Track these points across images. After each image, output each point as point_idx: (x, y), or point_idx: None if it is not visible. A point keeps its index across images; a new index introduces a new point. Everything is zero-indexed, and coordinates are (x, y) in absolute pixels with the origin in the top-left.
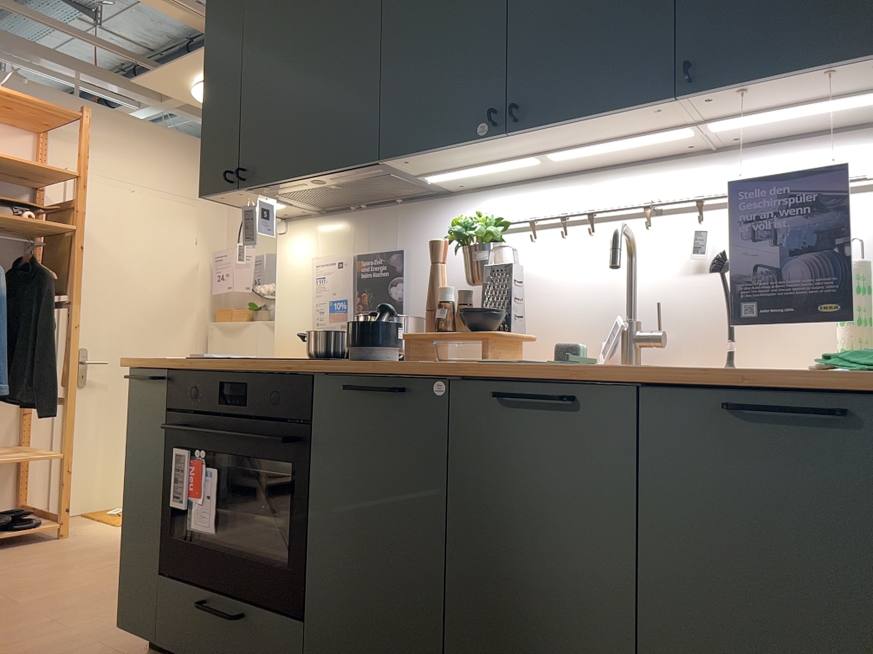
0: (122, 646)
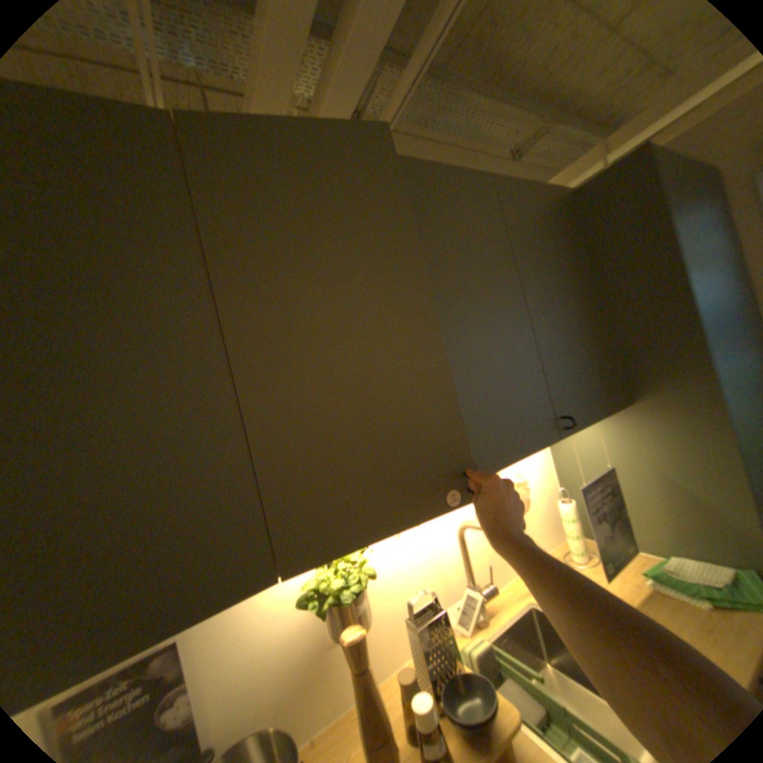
0: None
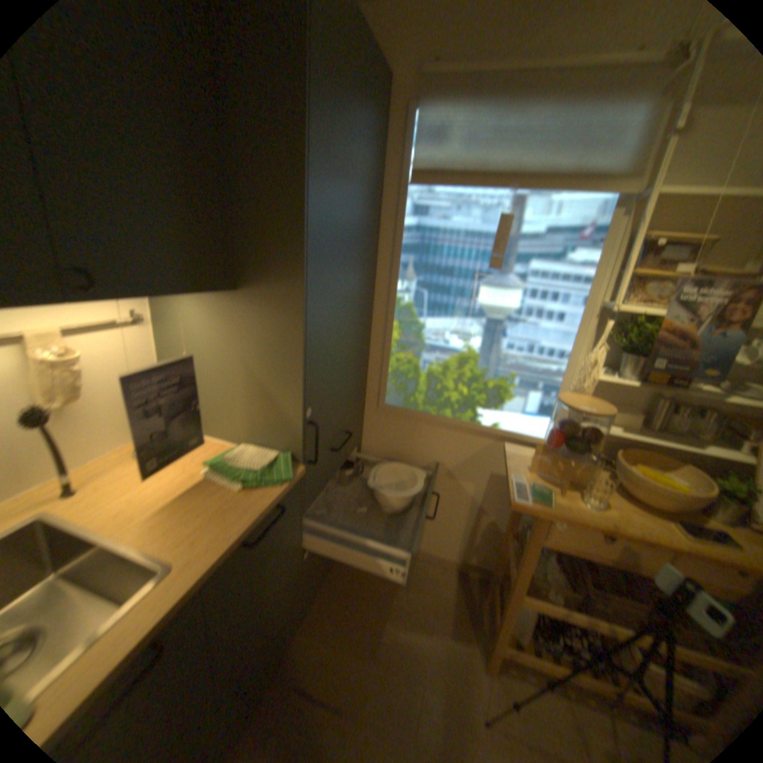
0: None
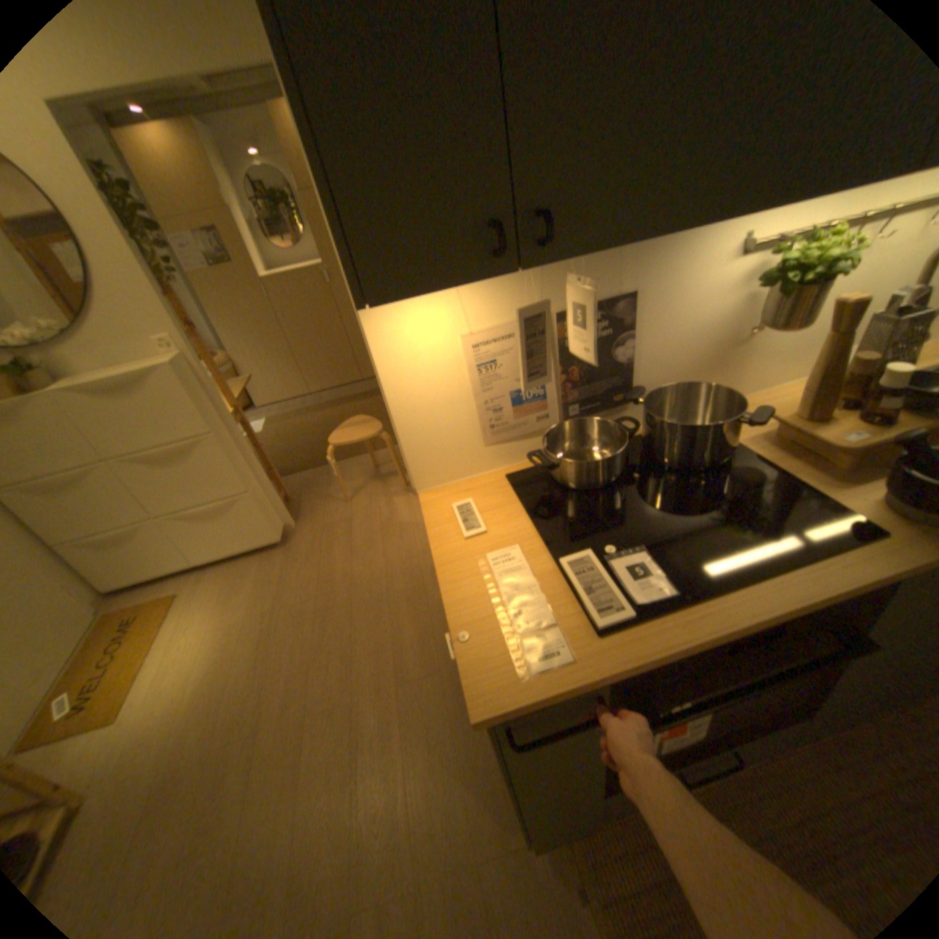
0: (500, 839)
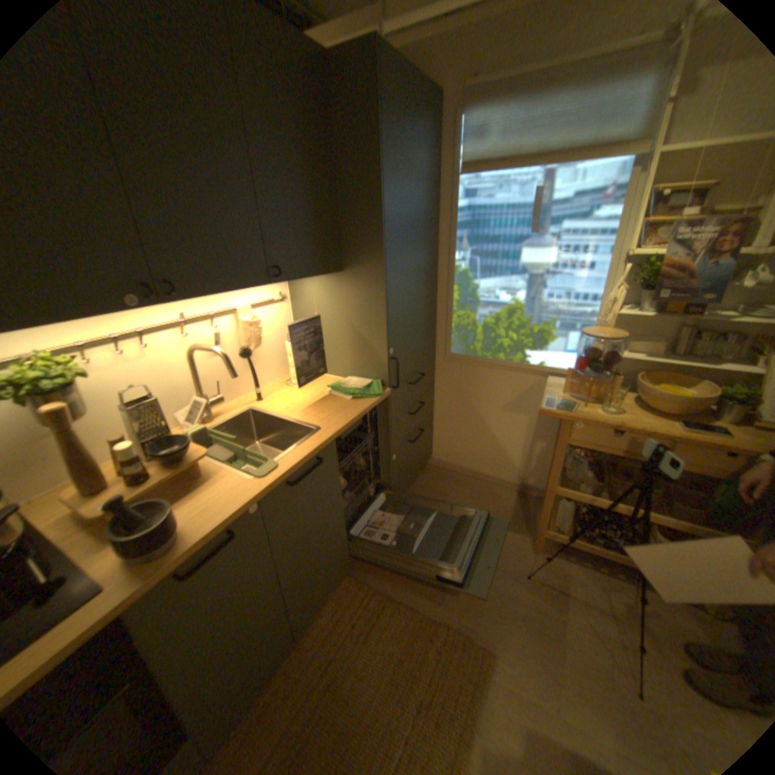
0: None
